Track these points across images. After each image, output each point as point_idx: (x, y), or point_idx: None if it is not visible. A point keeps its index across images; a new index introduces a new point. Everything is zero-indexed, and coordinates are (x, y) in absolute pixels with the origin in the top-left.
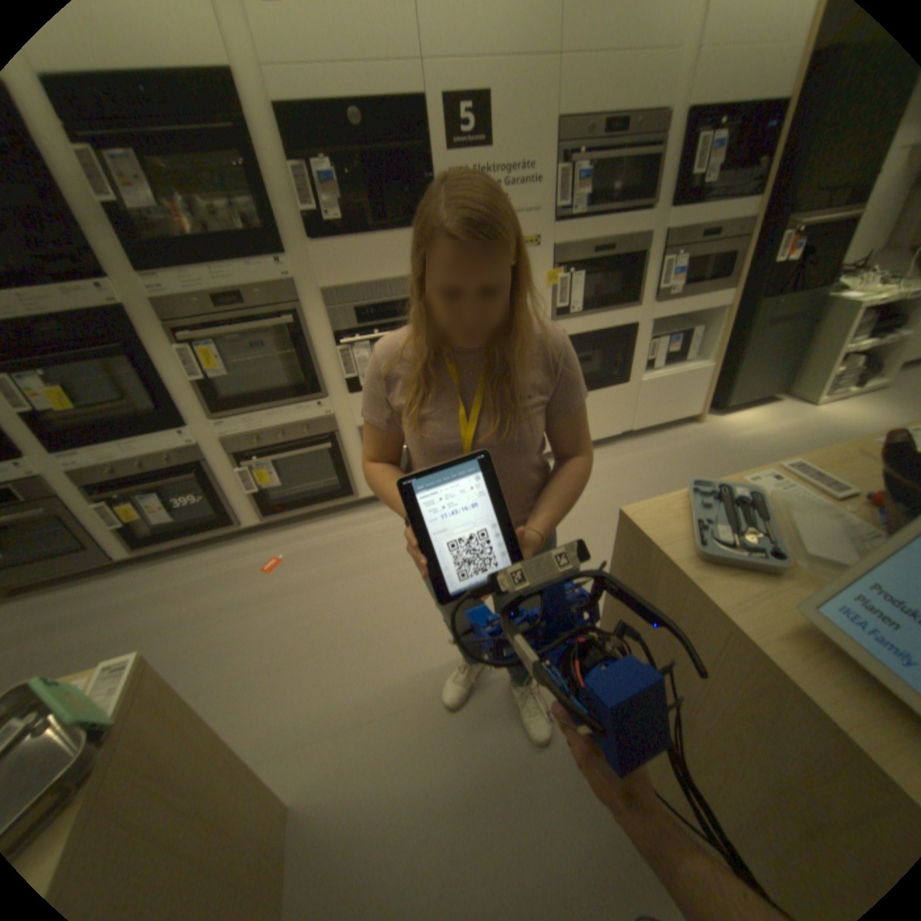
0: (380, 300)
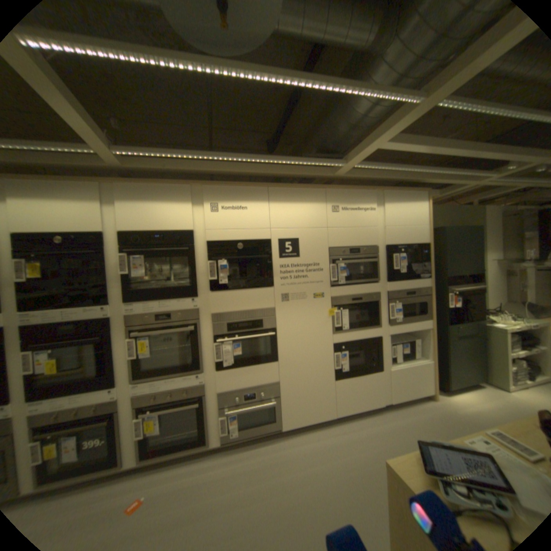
0: (241, 320)
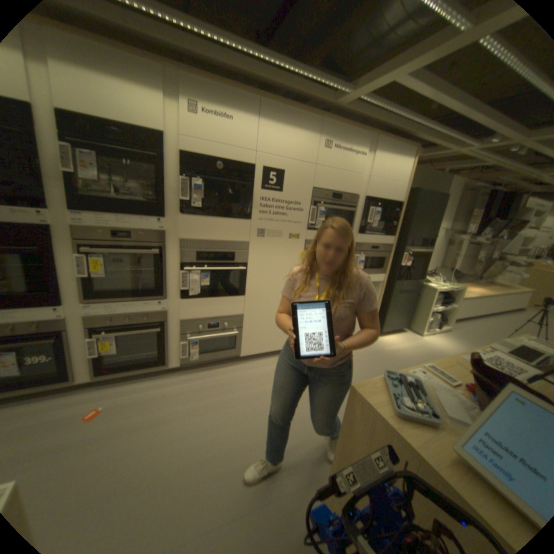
0: (212, 250)
